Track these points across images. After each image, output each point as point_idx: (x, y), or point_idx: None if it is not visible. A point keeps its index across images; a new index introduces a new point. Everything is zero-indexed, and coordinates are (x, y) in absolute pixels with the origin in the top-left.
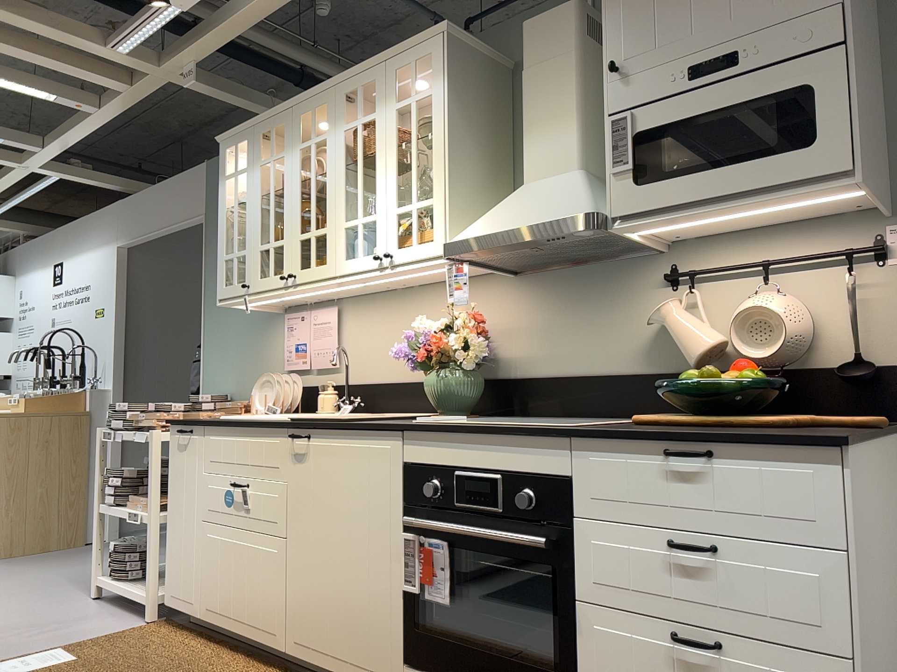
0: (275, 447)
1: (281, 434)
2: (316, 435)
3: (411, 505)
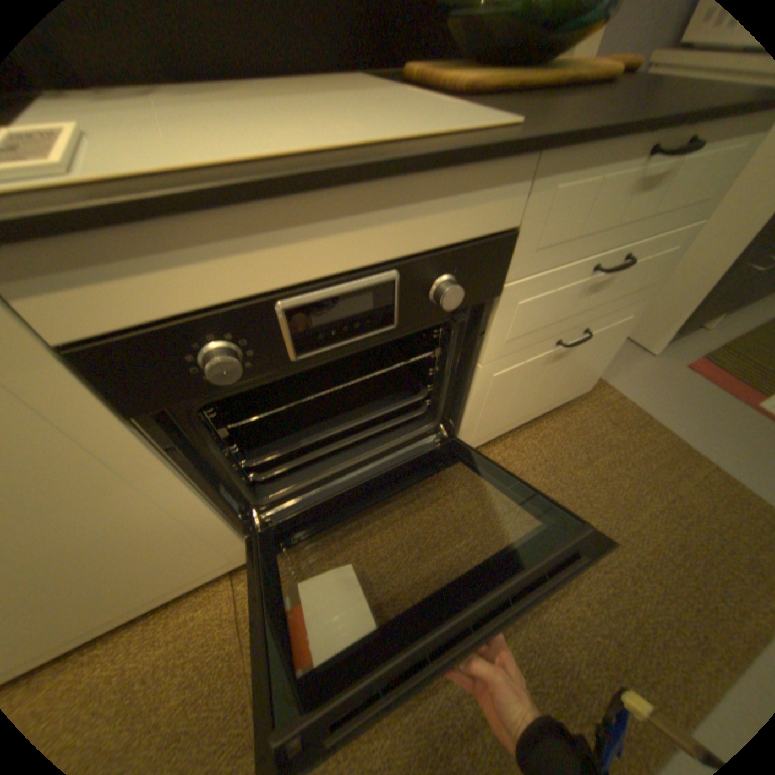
0: None
1: None
2: None
3: (156, 409)
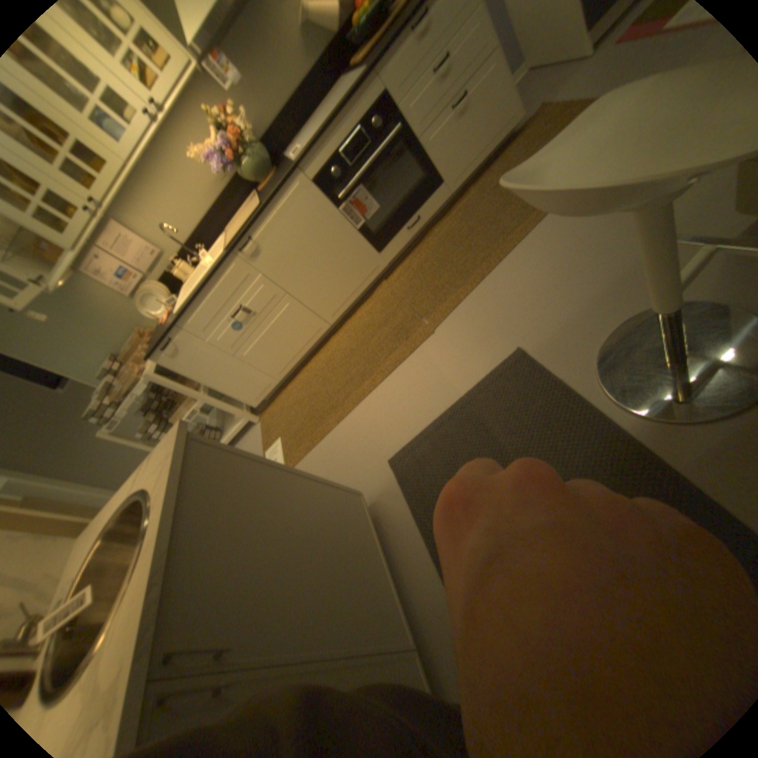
0: (236, 266)
1: (233, 257)
2: (254, 228)
3: (332, 191)
